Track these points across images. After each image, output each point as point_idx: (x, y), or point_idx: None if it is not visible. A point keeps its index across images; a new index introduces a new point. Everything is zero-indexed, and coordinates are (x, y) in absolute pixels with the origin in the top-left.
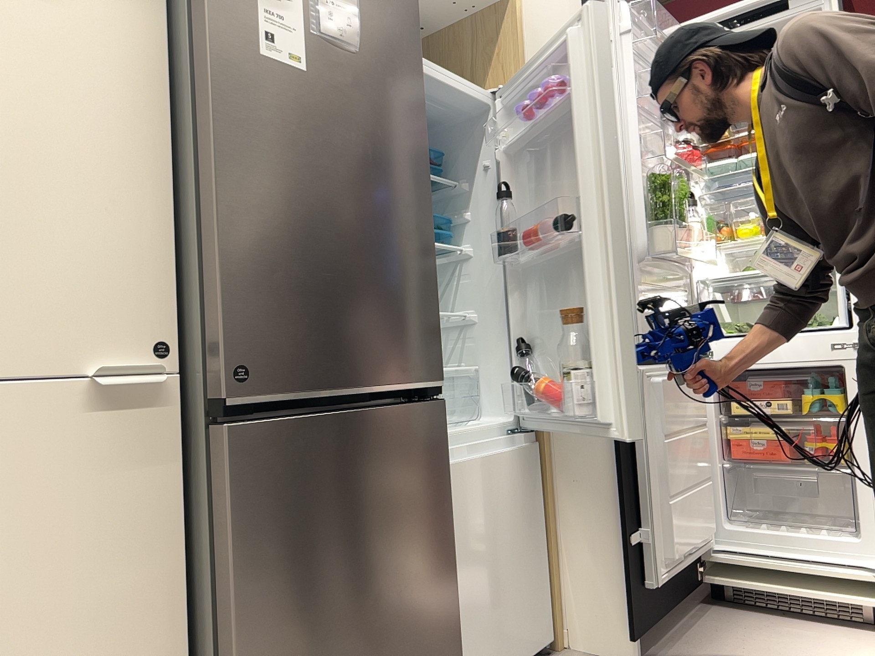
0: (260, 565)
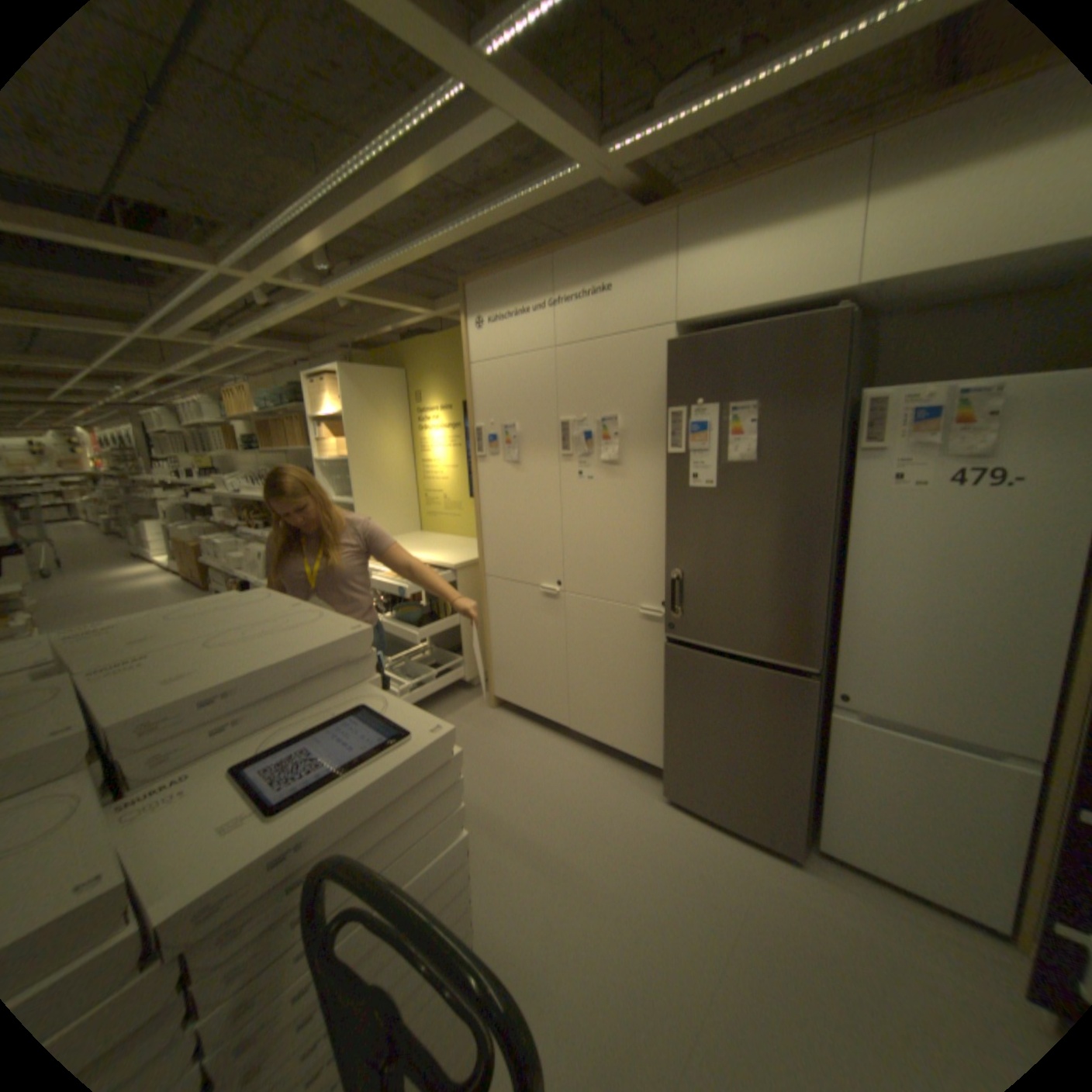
0: (676, 699)
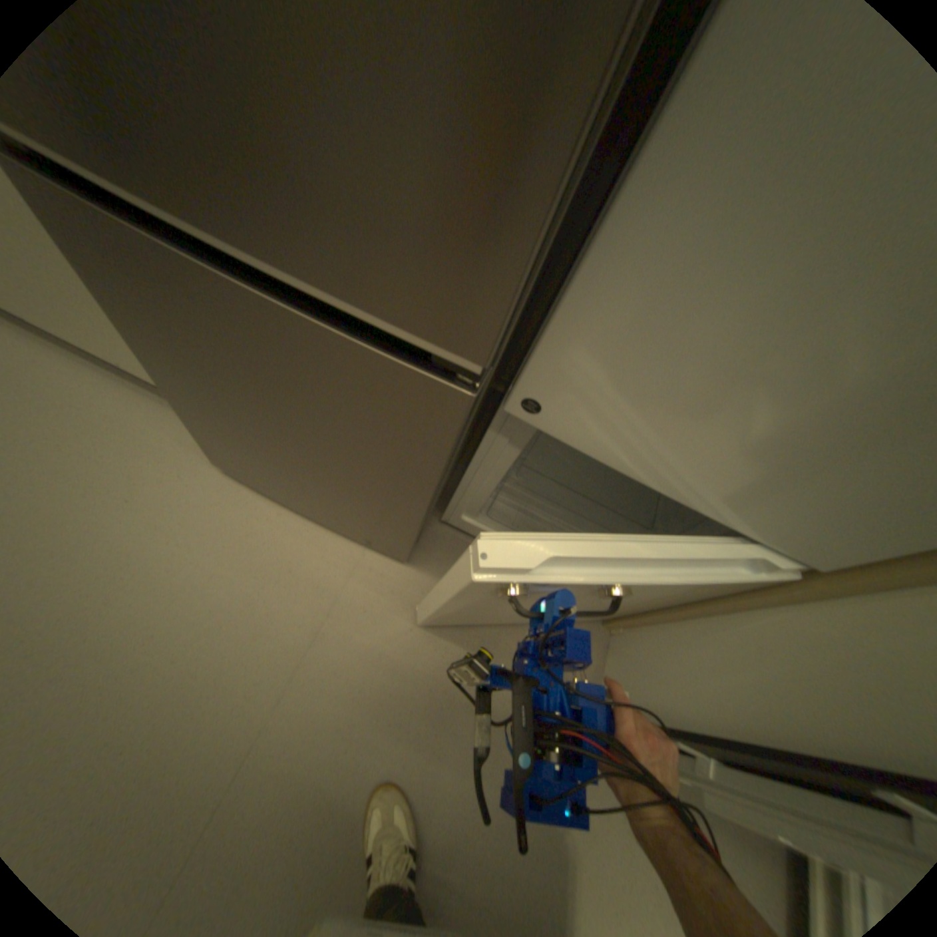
0: (138, 332)
